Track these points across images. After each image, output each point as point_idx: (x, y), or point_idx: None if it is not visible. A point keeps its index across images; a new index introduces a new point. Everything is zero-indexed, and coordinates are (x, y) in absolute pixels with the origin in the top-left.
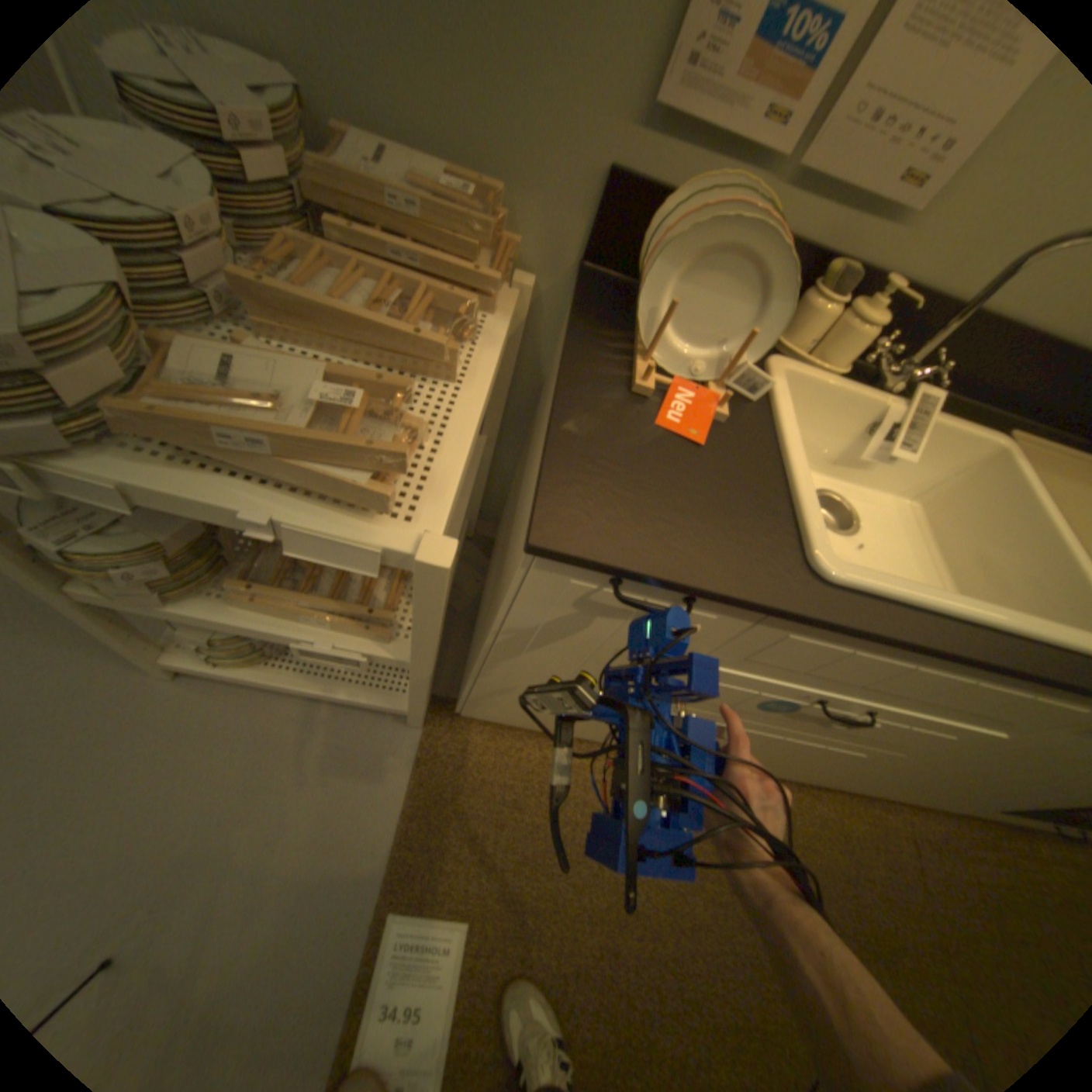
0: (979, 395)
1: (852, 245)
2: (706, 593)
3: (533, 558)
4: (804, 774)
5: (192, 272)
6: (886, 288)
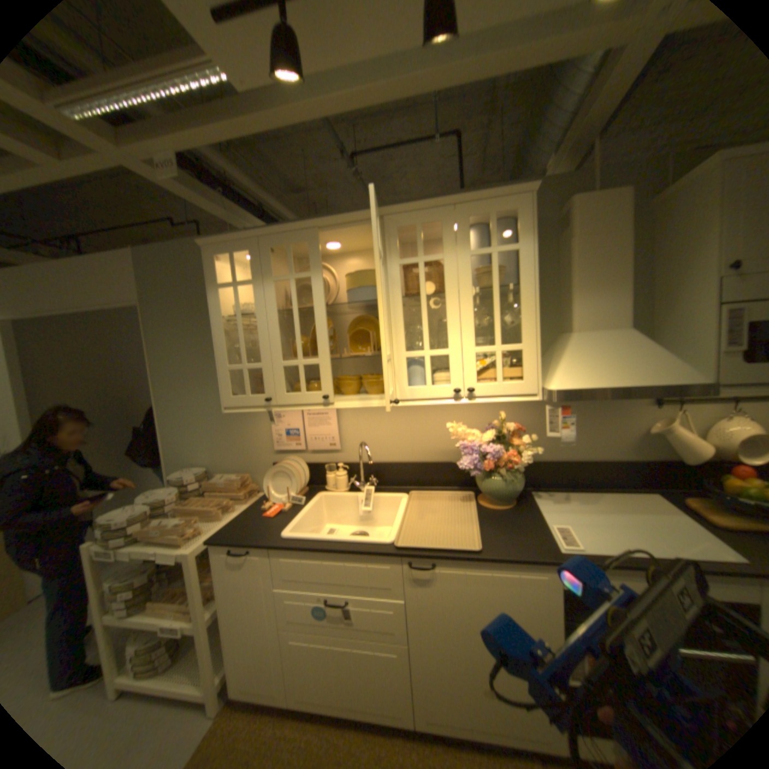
0: (405, 486)
1: (335, 462)
2: (244, 547)
3: (210, 551)
4: (404, 706)
5: (166, 511)
6: (338, 469)
